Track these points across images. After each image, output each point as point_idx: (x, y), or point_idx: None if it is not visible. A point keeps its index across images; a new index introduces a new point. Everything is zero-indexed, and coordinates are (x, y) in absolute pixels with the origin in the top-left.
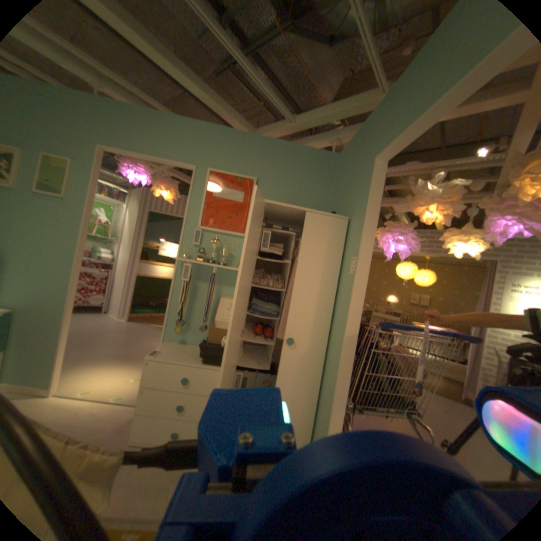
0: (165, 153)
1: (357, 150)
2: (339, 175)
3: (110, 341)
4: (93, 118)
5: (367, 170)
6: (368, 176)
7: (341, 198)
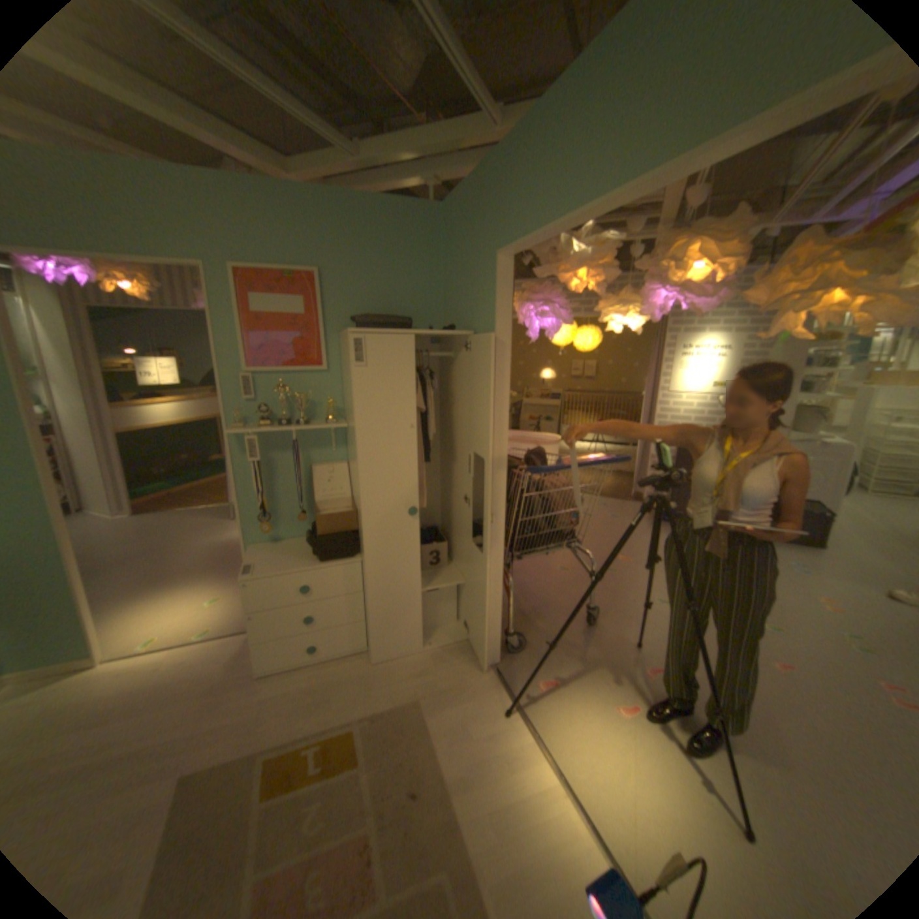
0: (134, 243)
1: (470, 218)
2: (448, 246)
3: (128, 556)
4: None
5: (489, 266)
6: (492, 277)
7: (457, 290)
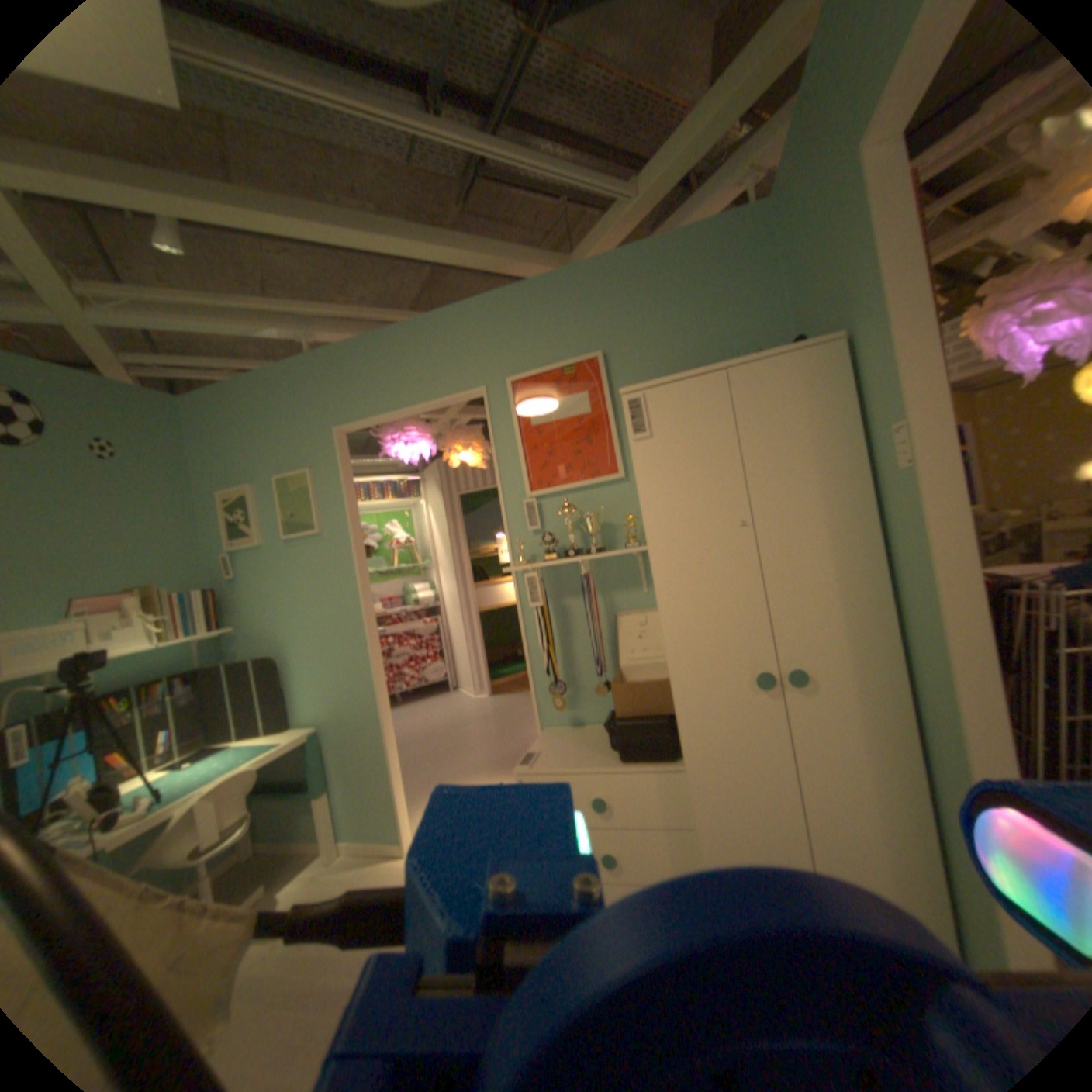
0: (429, 389)
1: (808, 159)
2: (787, 243)
3: (473, 737)
4: (315, 391)
5: (851, 189)
6: (859, 202)
7: (811, 292)
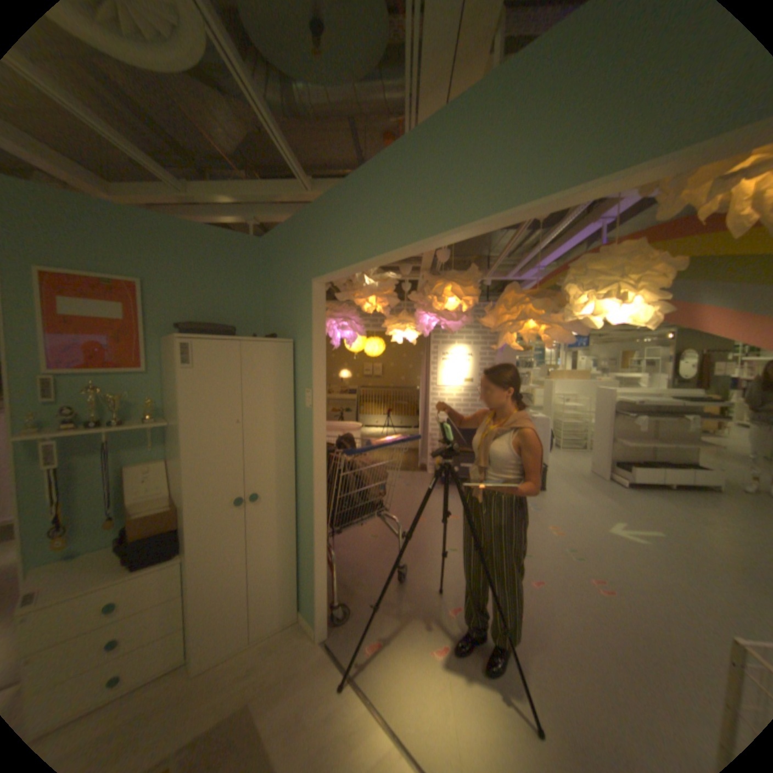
0: None
1: (287, 253)
2: (267, 271)
3: None
4: None
5: (306, 290)
6: (308, 298)
7: (277, 306)
